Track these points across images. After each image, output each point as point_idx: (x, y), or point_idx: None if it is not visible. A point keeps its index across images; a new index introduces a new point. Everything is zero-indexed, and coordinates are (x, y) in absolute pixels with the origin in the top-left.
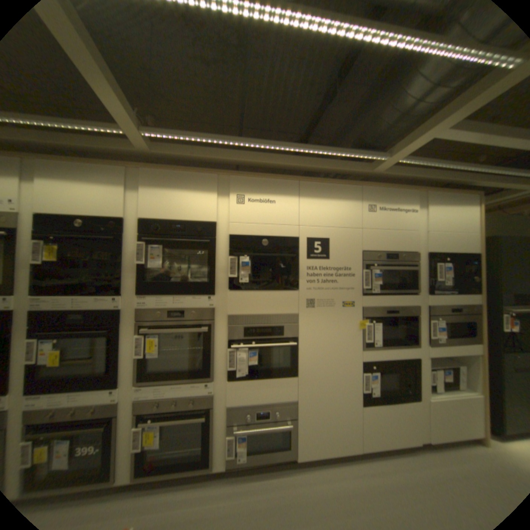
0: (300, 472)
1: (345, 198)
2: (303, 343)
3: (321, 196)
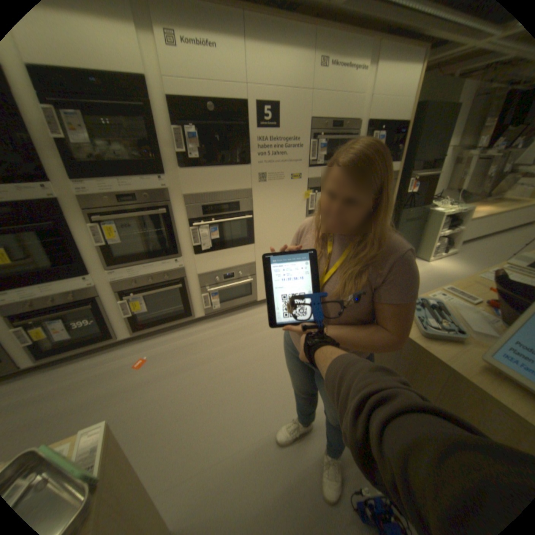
0: (259, 306)
1: (298, 45)
2: (257, 215)
3: (271, 40)
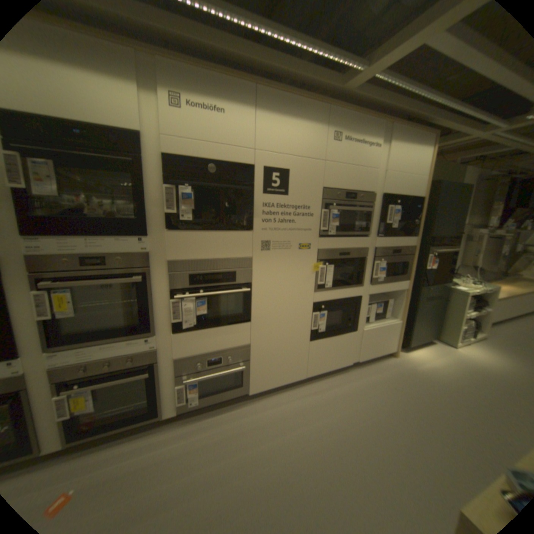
0: (251, 402)
1: (310, 119)
2: (256, 288)
3: (283, 112)
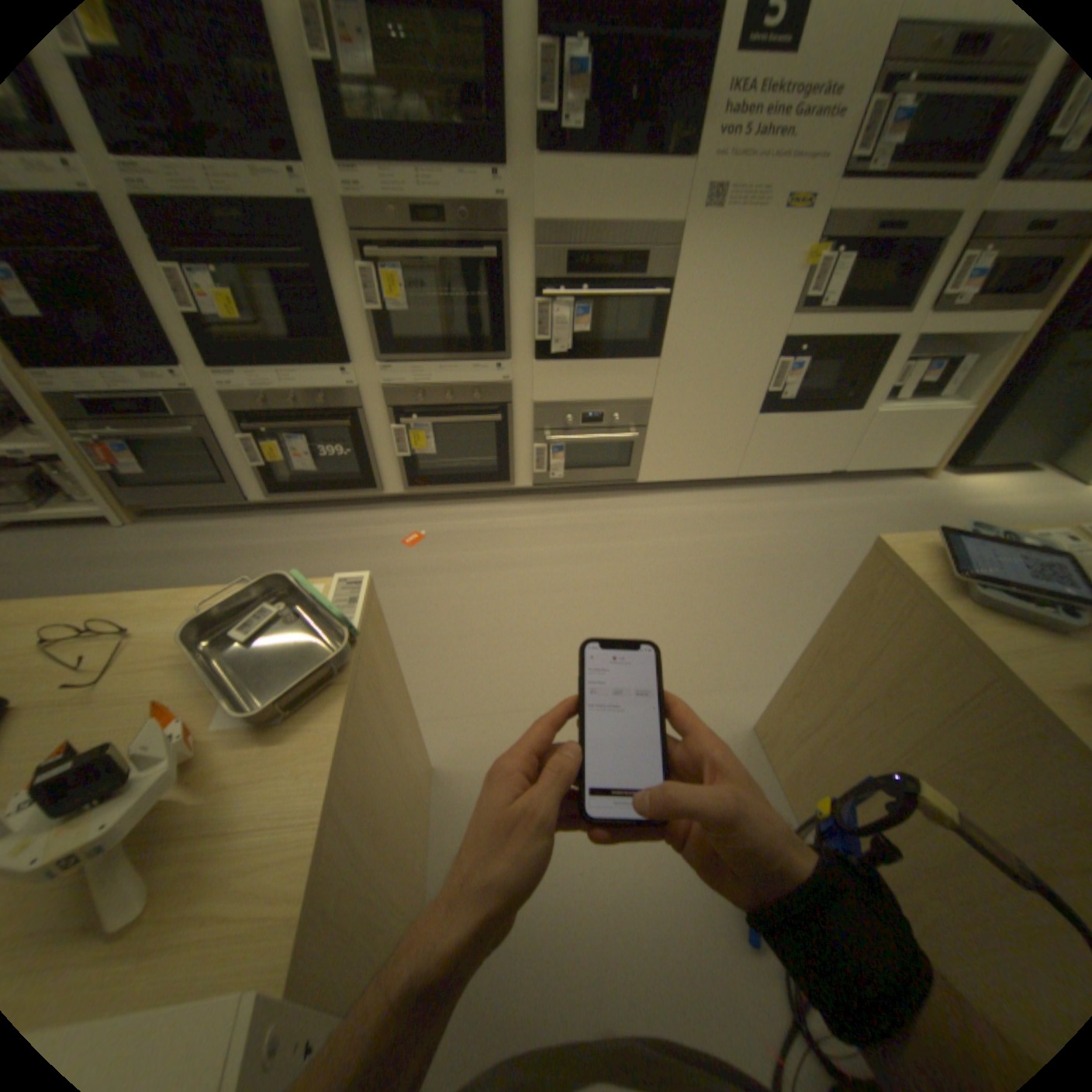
0: (638, 494)
1: None
2: (681, 293)
3: None
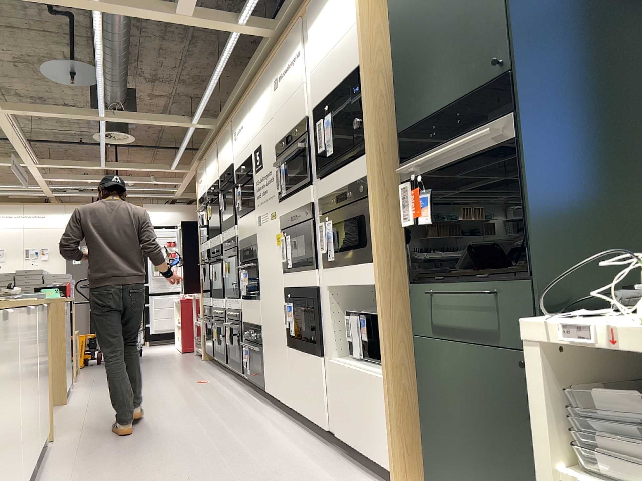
0: (270, 405)
1: (264, 88)
2: (259, 265)
3: (255, 100)
